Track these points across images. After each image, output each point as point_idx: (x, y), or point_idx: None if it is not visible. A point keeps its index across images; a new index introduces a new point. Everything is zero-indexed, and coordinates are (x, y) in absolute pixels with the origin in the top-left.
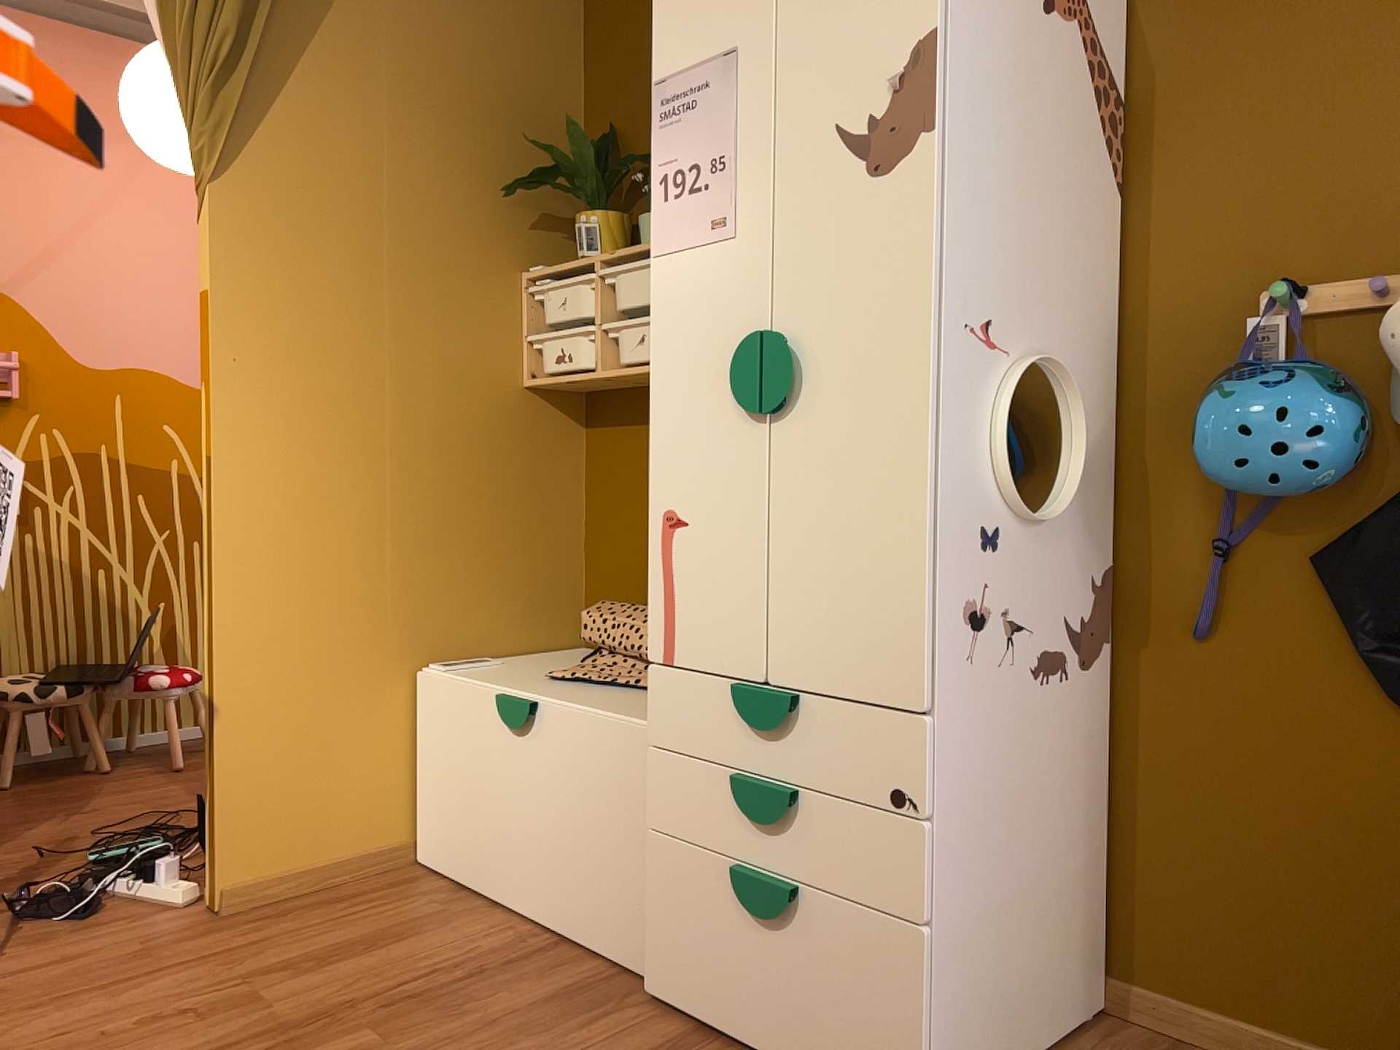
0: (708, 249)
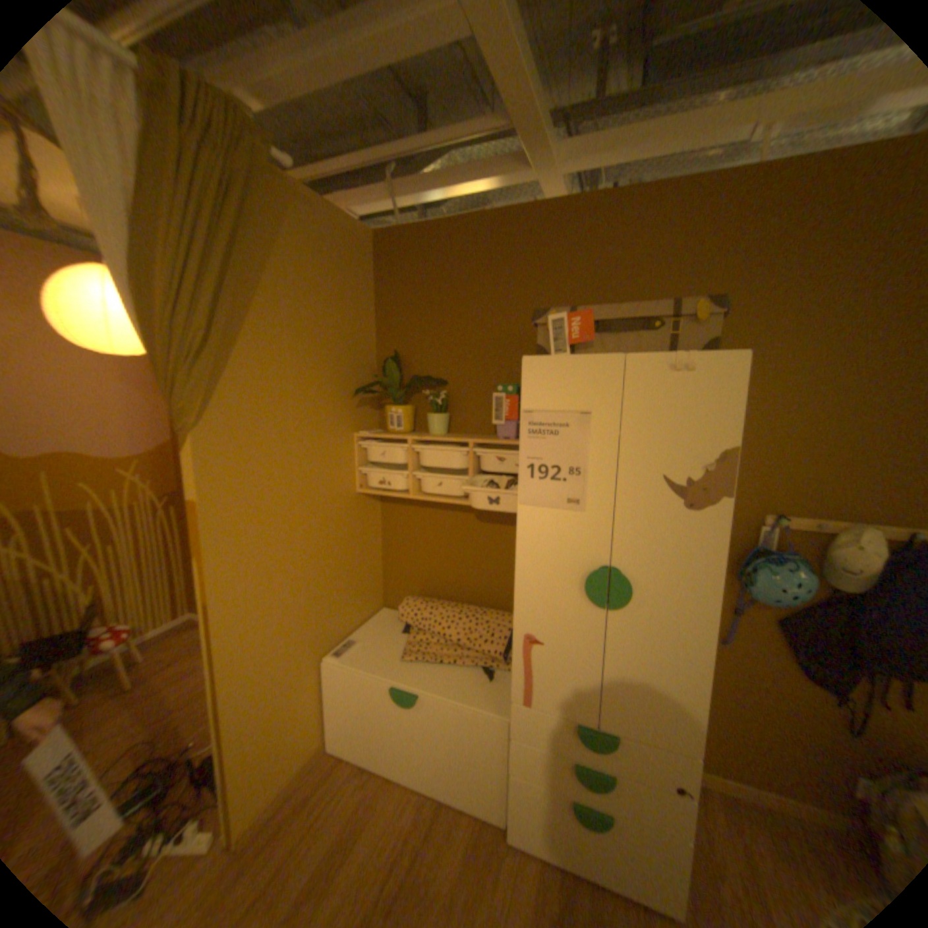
0: (564, 513)
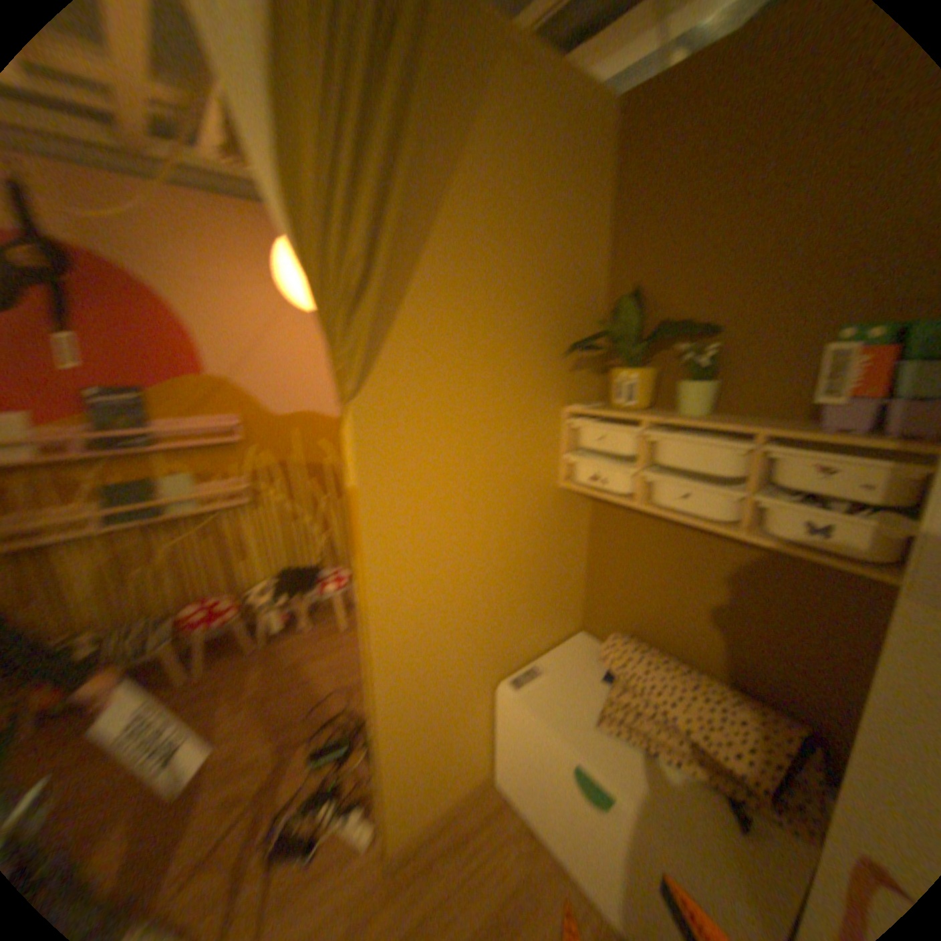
0: None
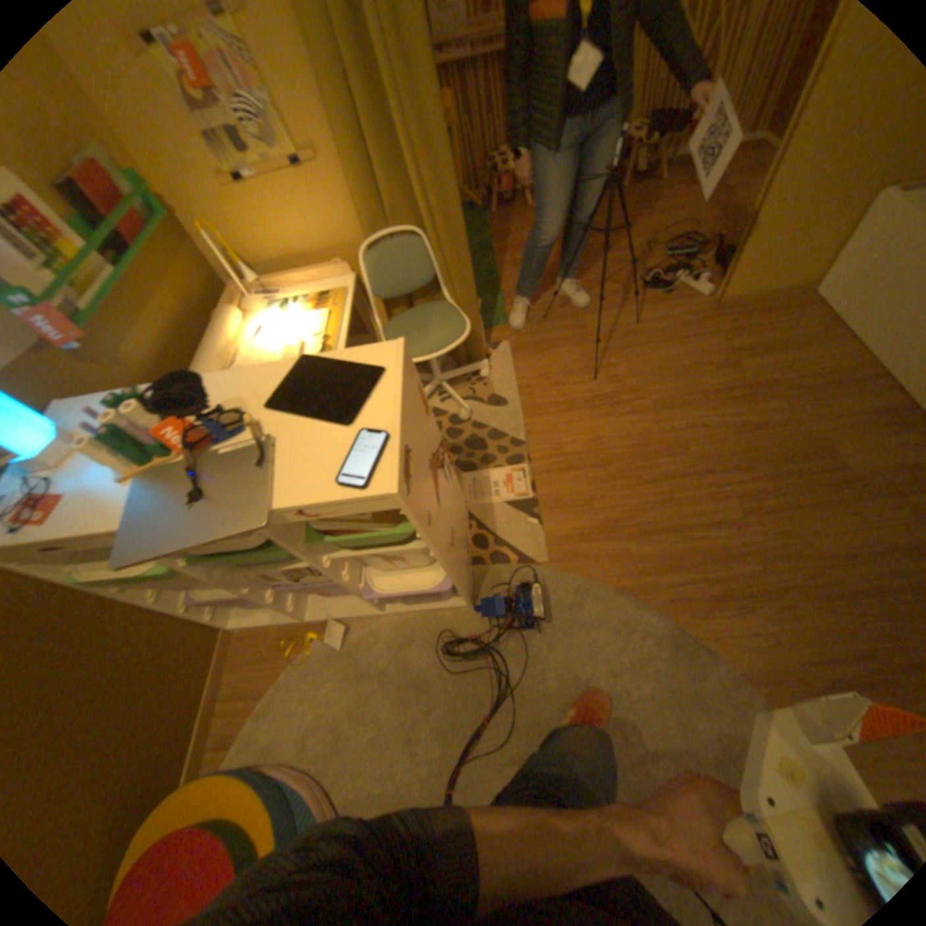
0: None
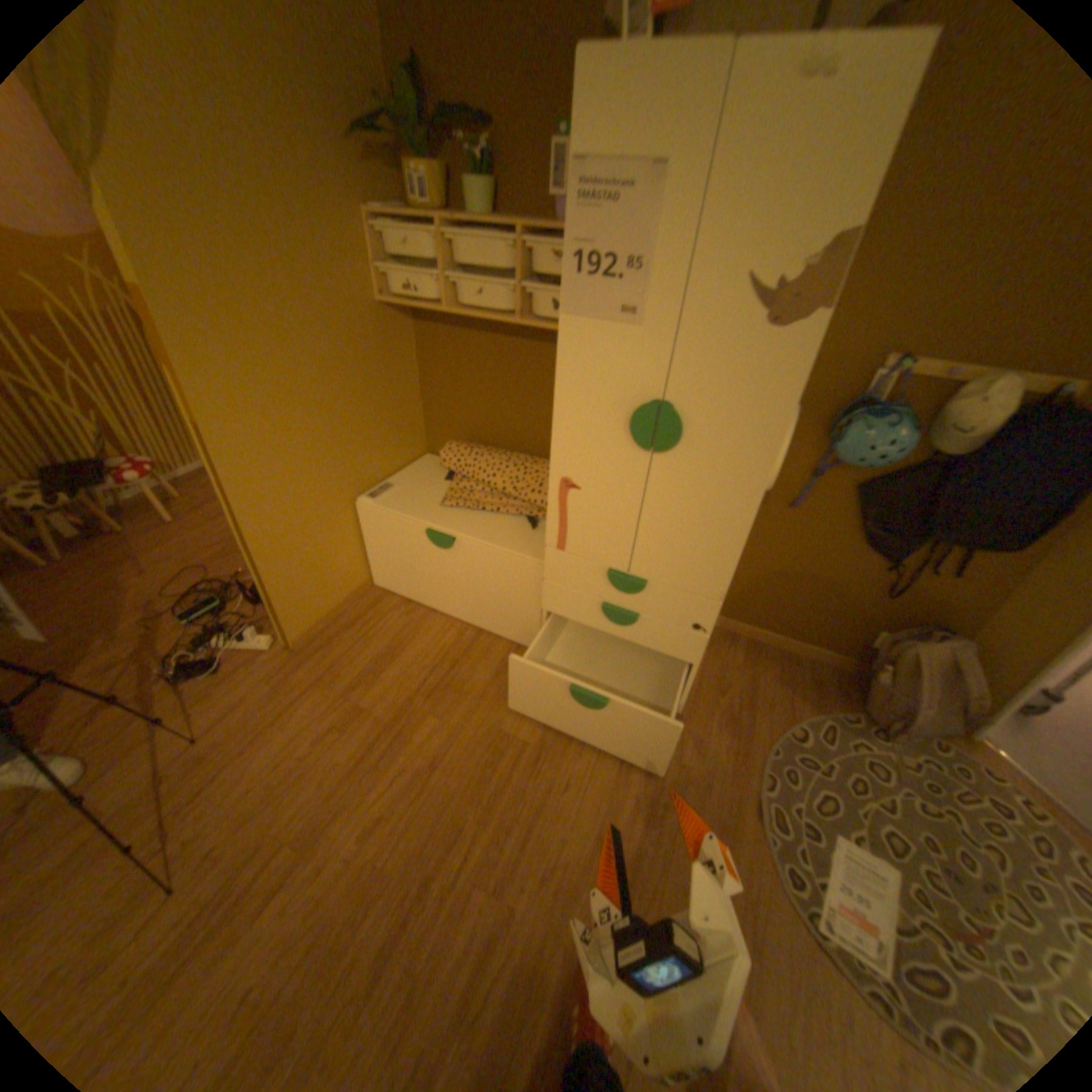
0: (614, 329)
